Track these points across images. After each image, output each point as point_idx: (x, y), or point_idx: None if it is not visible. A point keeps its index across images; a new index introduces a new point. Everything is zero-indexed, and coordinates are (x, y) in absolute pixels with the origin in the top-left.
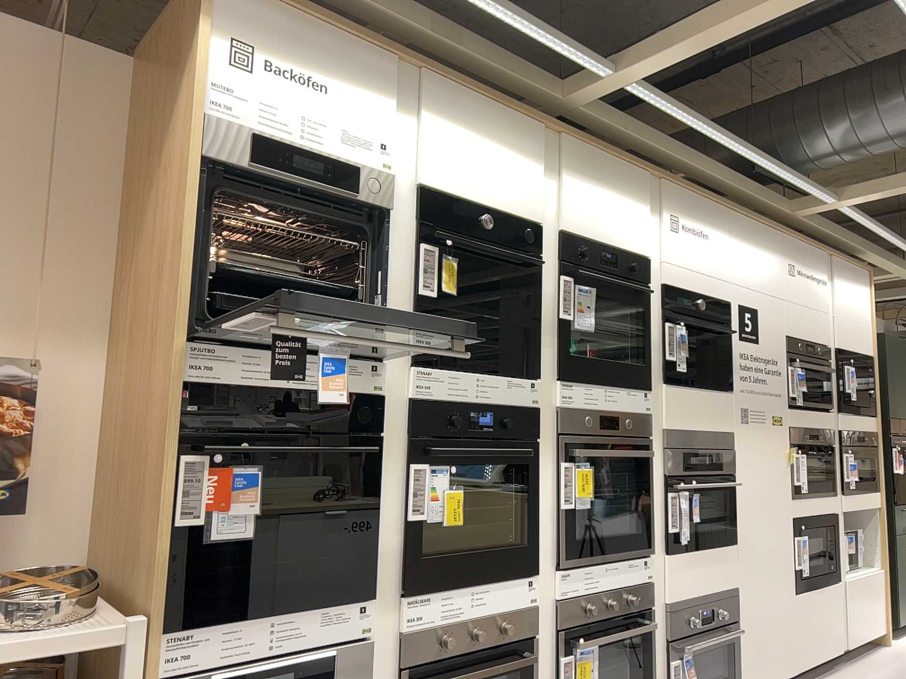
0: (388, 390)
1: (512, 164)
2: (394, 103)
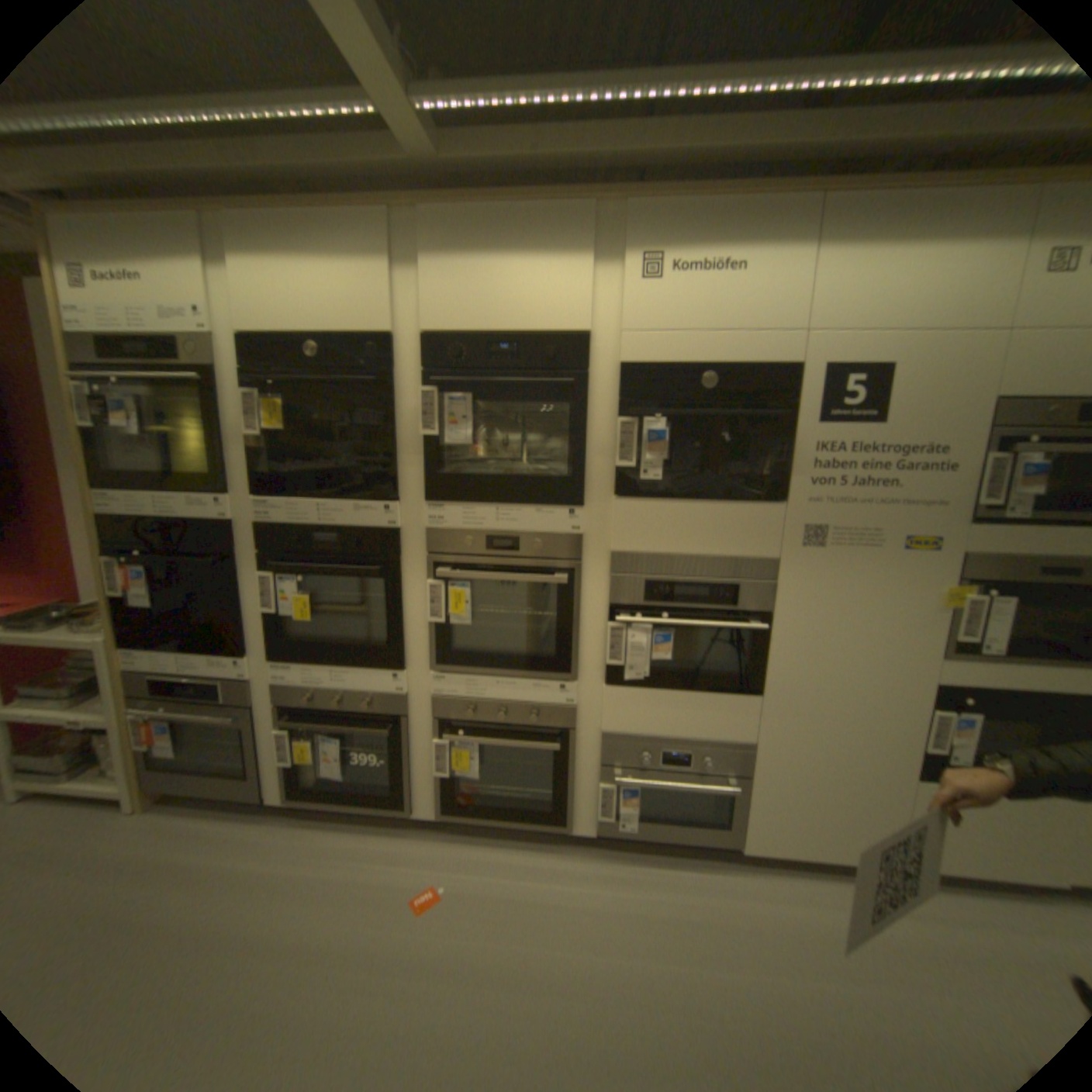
0: (233, 519)
1: (342, 269)
2: (192, 256)
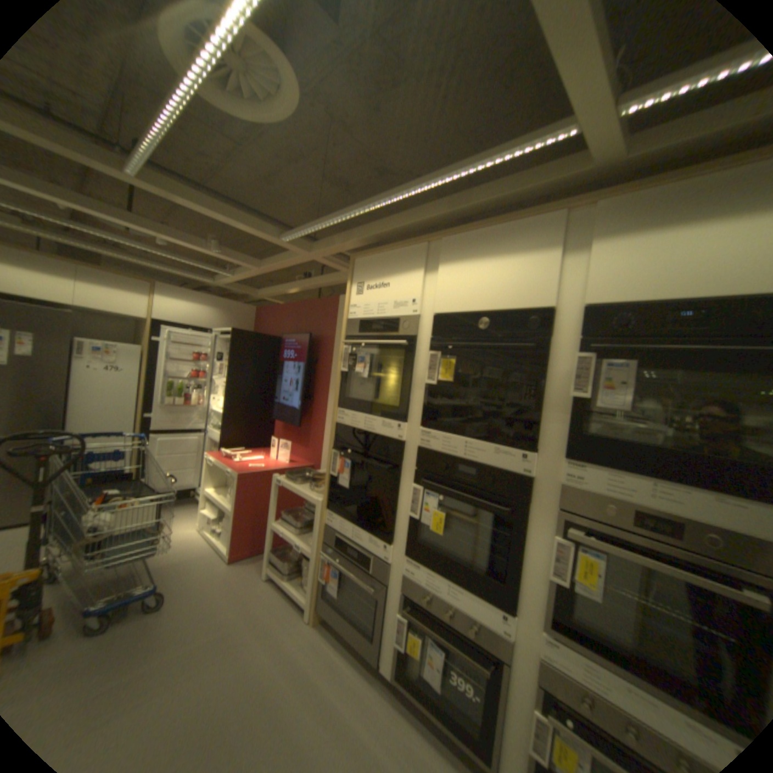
0: (406, 441)
1: (519, 261)
2: (419, 268)
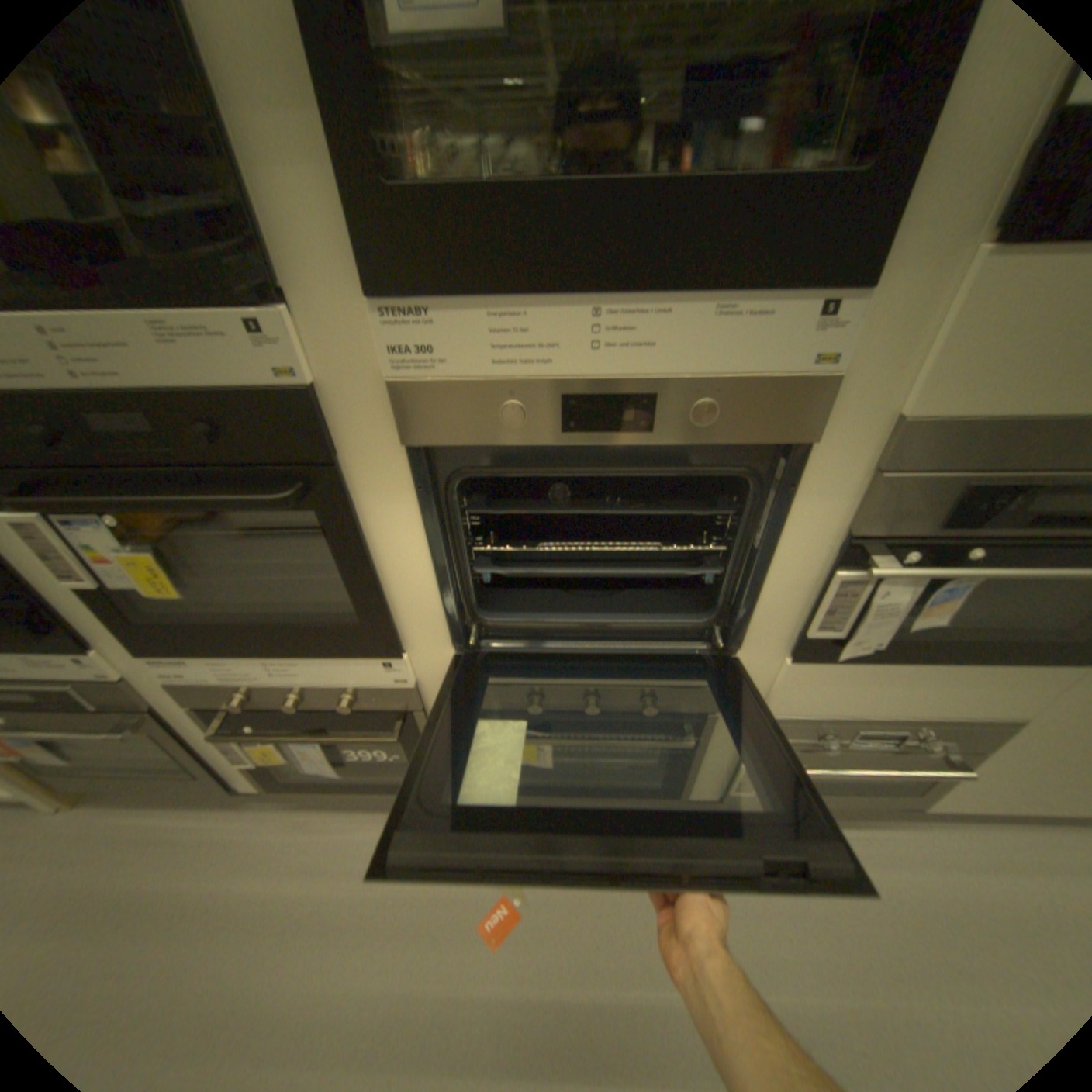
0: None
1: None
2: None
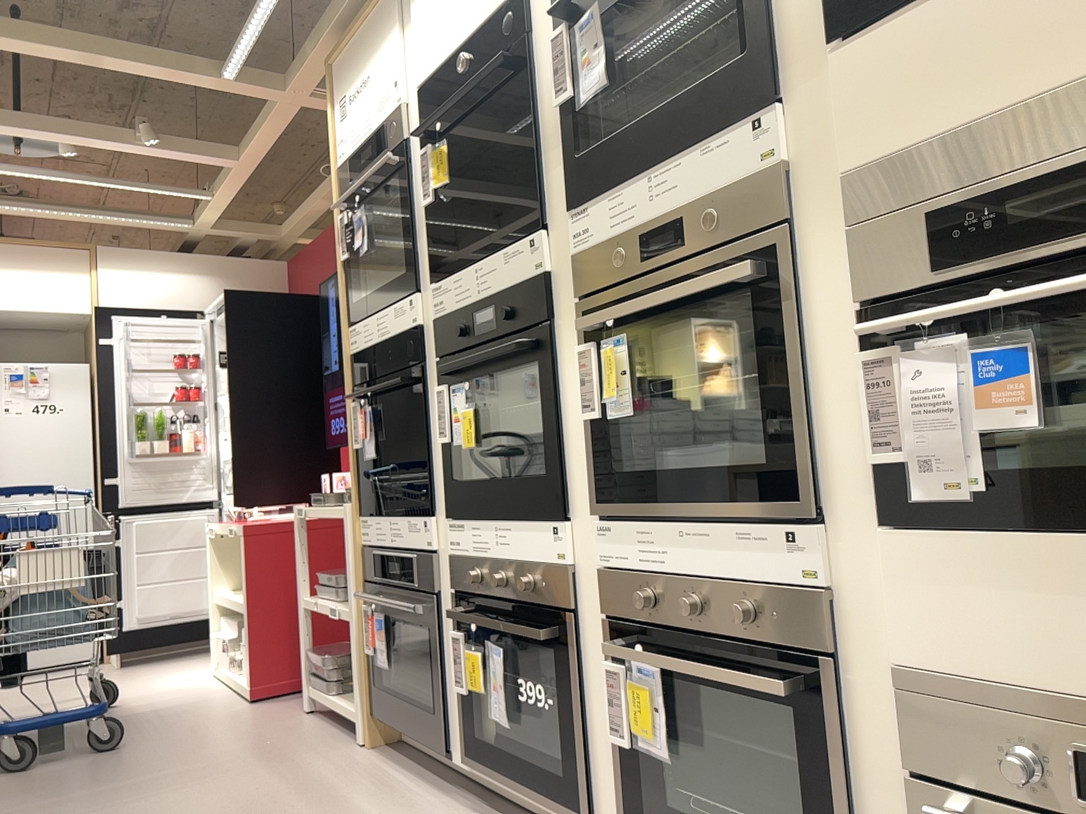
0: (422, 320)
1: None
2: (393, 28)
